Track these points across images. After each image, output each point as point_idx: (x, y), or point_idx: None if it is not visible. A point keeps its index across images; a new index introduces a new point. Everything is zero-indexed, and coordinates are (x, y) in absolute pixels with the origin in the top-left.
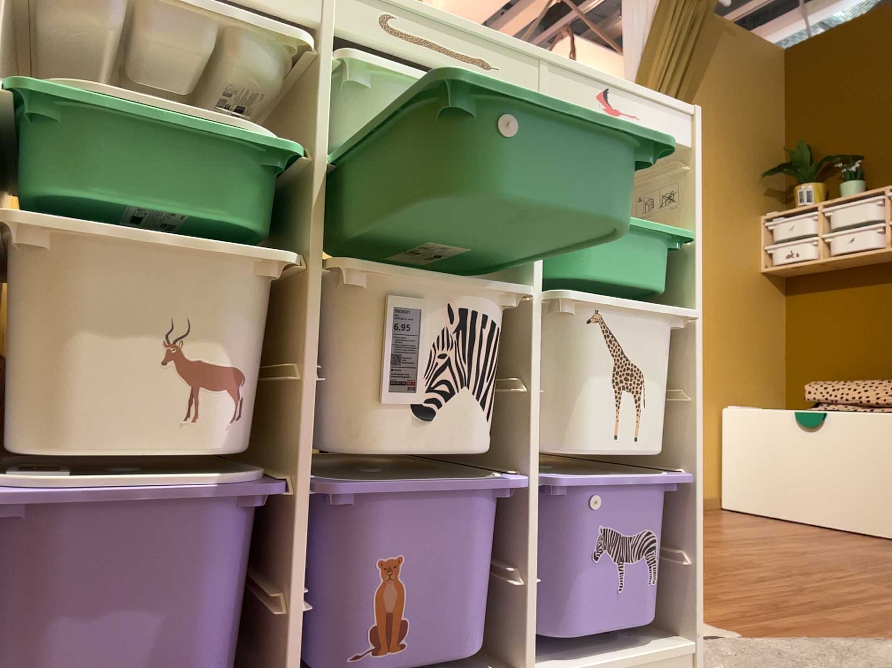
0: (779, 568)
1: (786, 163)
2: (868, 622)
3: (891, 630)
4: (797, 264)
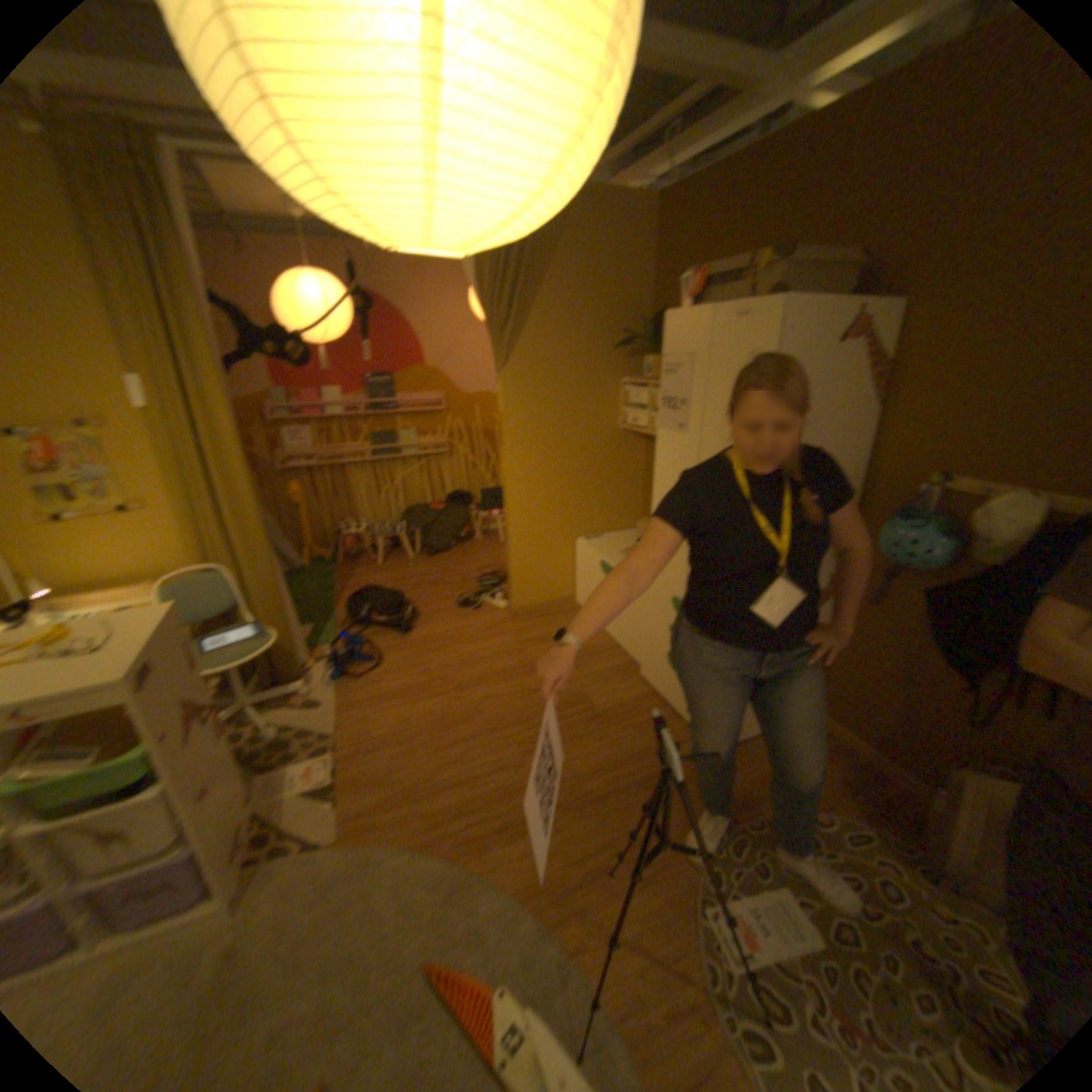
0: (483, 730)
1: (645, 330)
2: (433, 826)
3: (433, 838)
4: (639, 432)
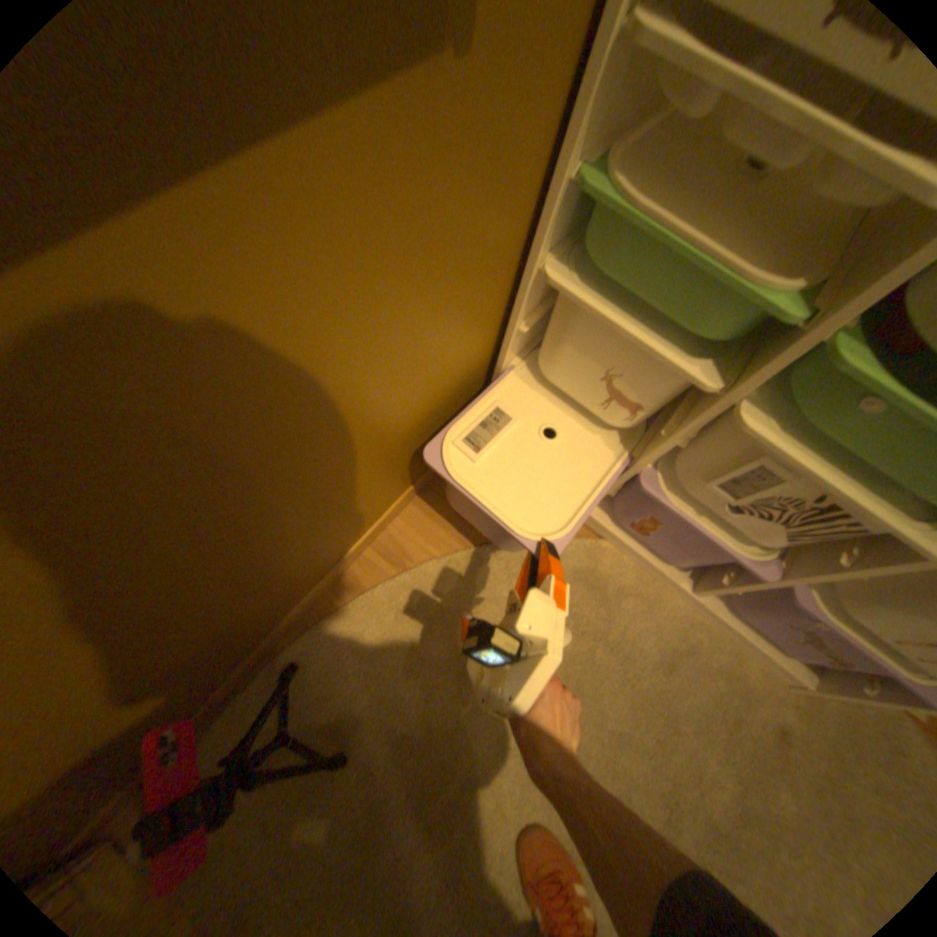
0: None
1: None
2: None
3: None
4: None
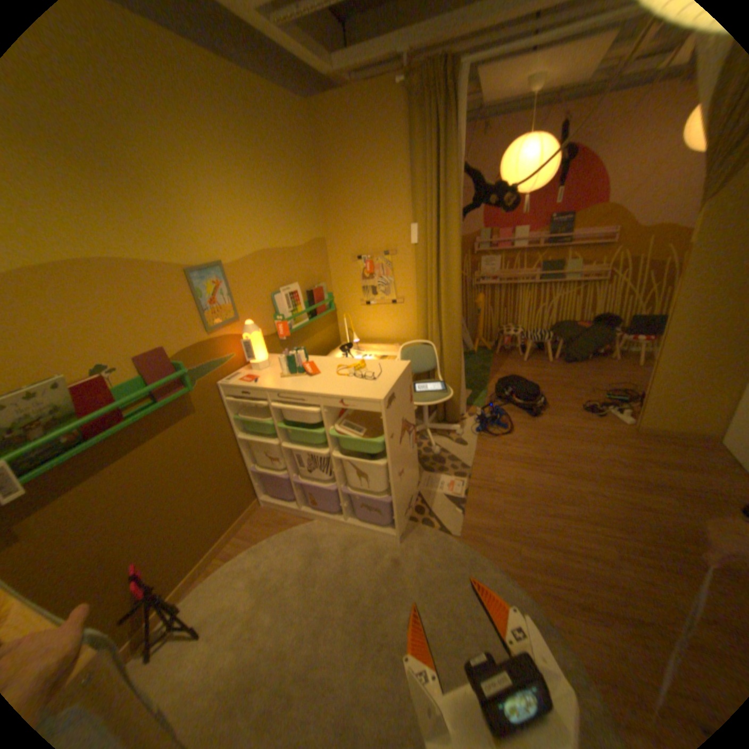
0: (587, 517)
1: None
2: (529, 567)
3: (528, 576)
4: None
